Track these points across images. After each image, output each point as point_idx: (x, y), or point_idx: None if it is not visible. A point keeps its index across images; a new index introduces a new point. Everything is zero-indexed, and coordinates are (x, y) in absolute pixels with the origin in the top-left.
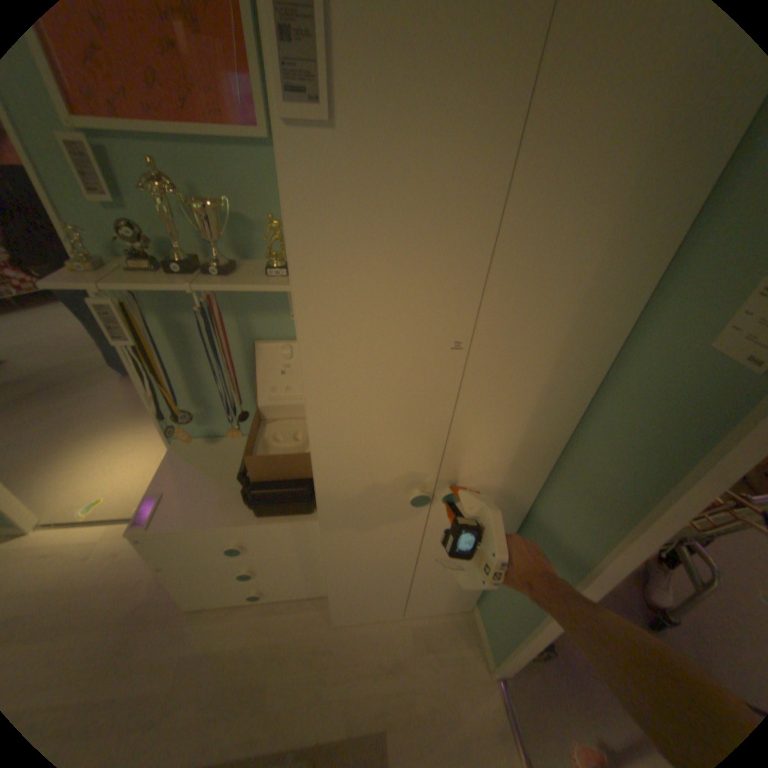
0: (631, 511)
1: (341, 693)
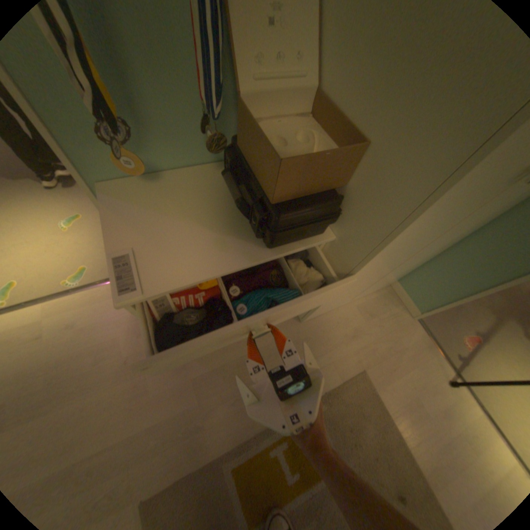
0: None
1: (328, 360)
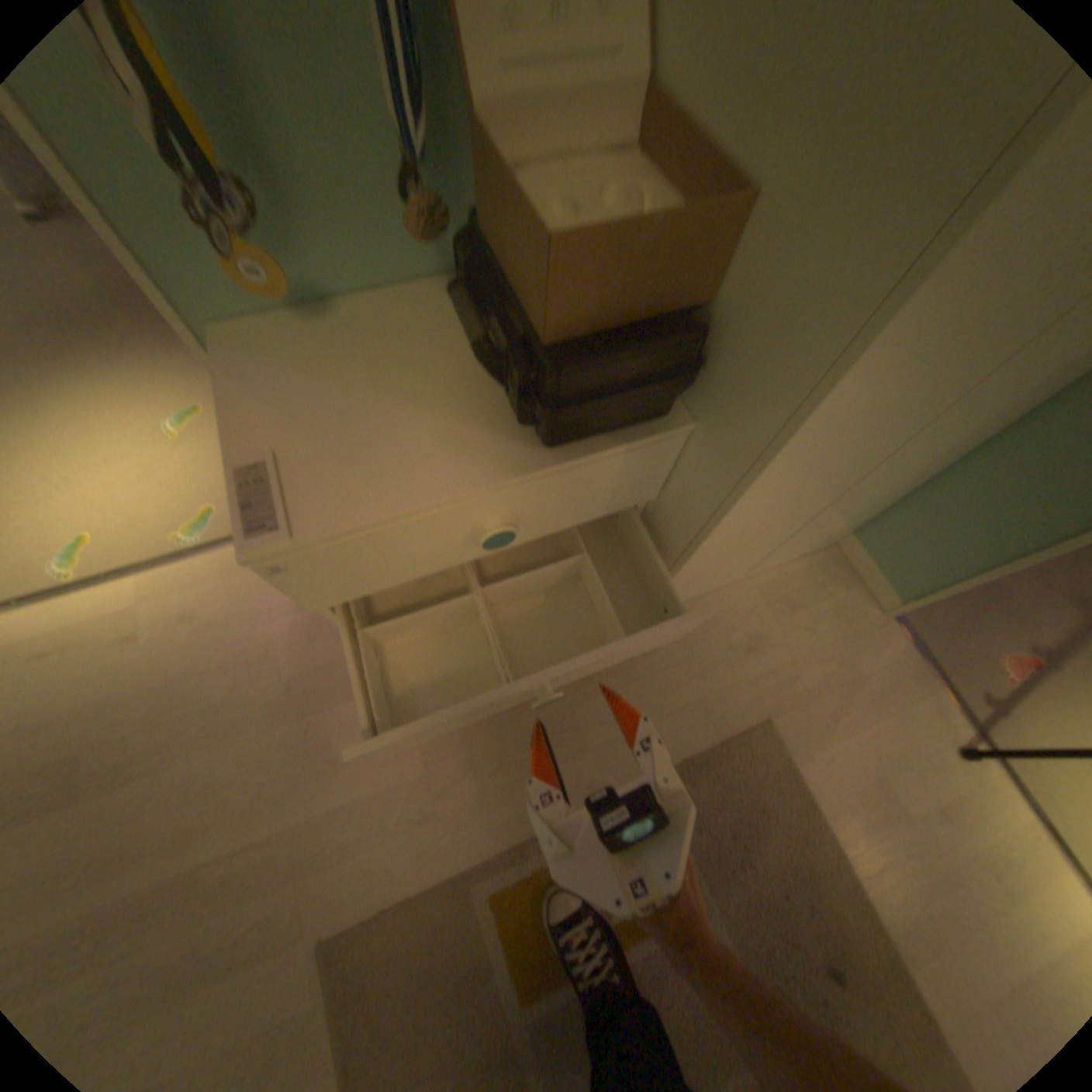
0: None
1: (690, 695)
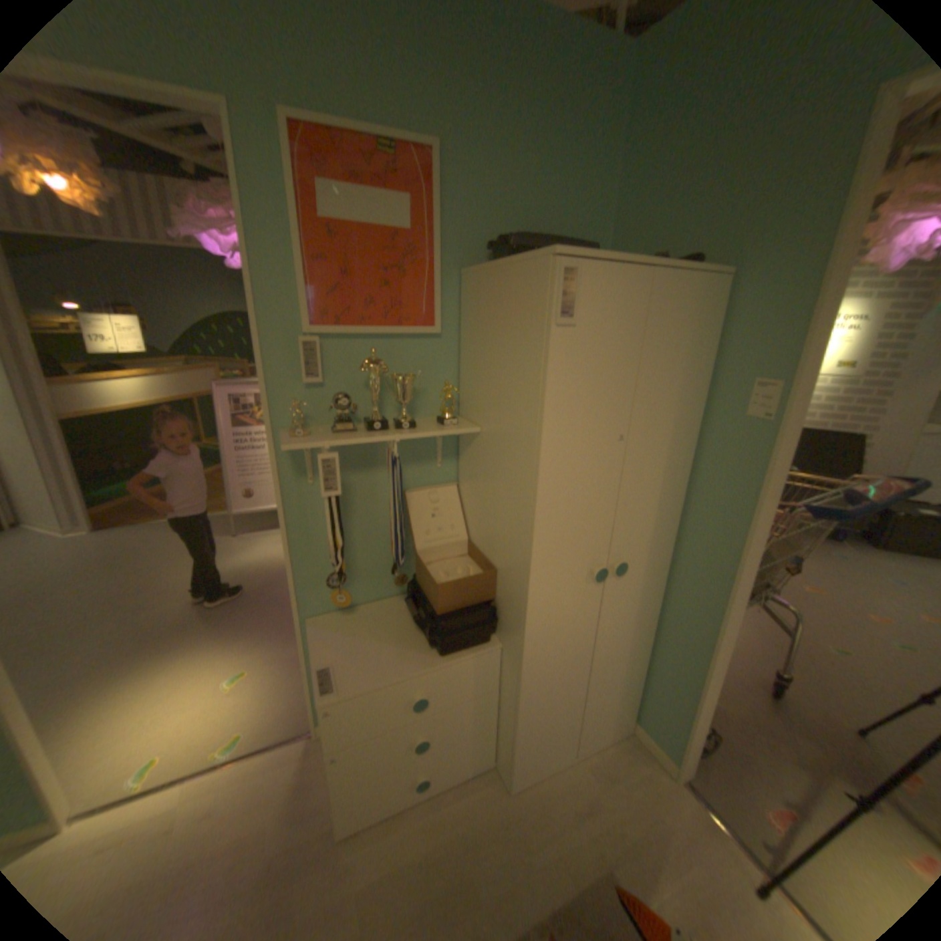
0: (740, 529)
1: (552, 854)
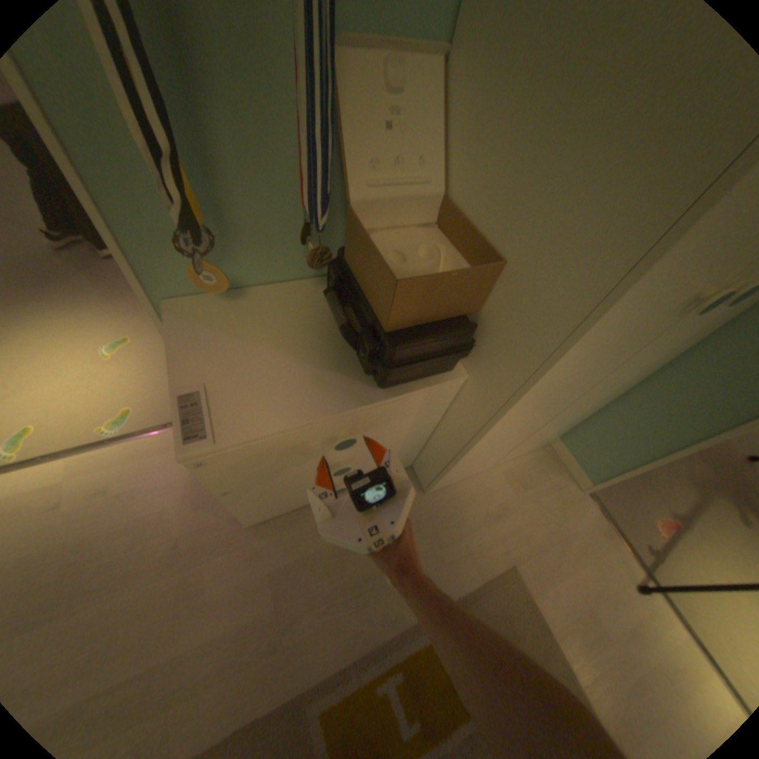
0: None
1: (462, 549)
